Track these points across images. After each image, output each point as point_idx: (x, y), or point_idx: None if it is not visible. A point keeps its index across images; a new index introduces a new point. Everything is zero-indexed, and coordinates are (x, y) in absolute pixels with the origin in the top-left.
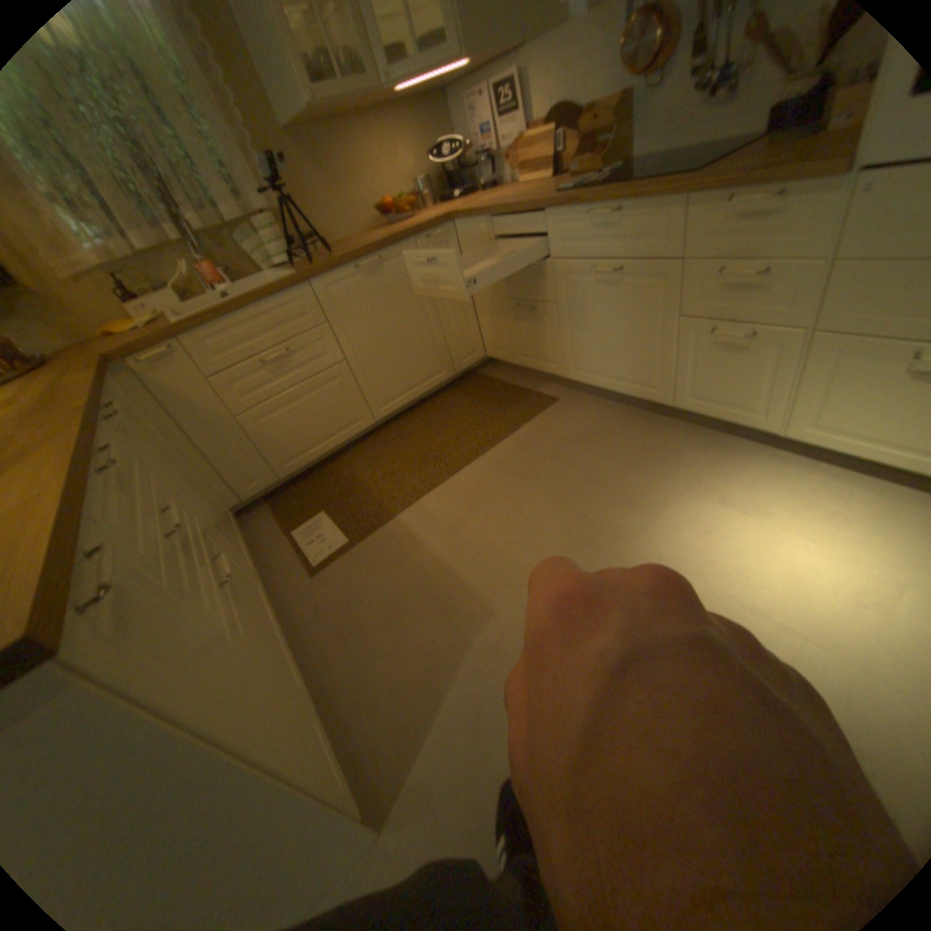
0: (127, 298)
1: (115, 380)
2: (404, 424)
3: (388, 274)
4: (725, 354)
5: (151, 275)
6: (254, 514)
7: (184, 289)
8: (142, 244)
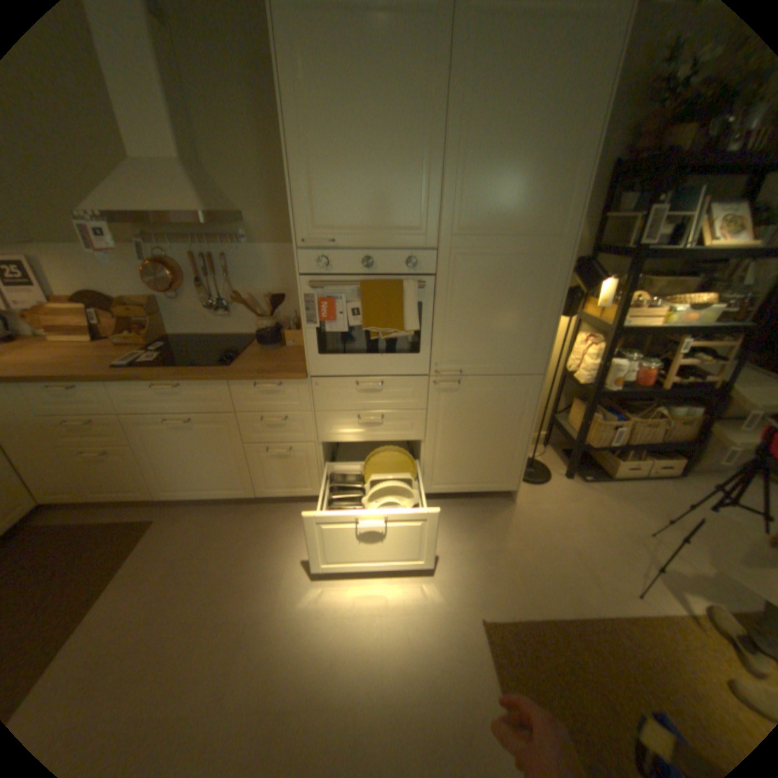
0: None
1: None
2: None
3: None
4: (278, 461)
5: None
6: None
7: None
8: None
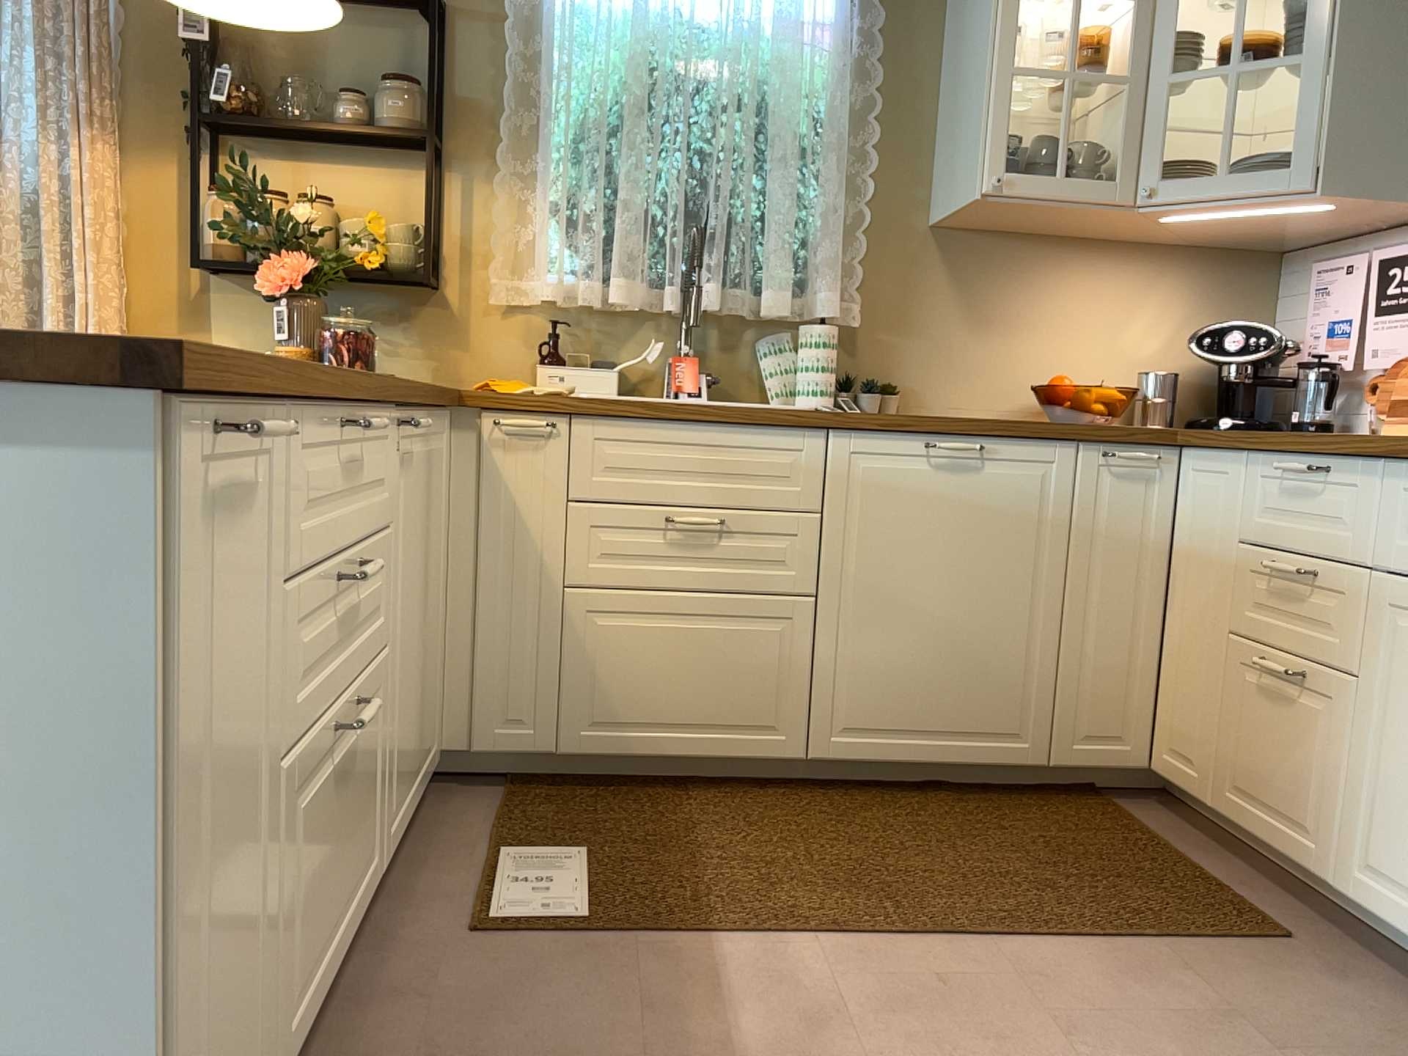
0: (550, 363)
1: (447, 437)
2: (868, 805)
3: (990, 486)
4: None
5: (605, 348)
6: (470, 795)
7: (637, 386)
8: (622, 299)
